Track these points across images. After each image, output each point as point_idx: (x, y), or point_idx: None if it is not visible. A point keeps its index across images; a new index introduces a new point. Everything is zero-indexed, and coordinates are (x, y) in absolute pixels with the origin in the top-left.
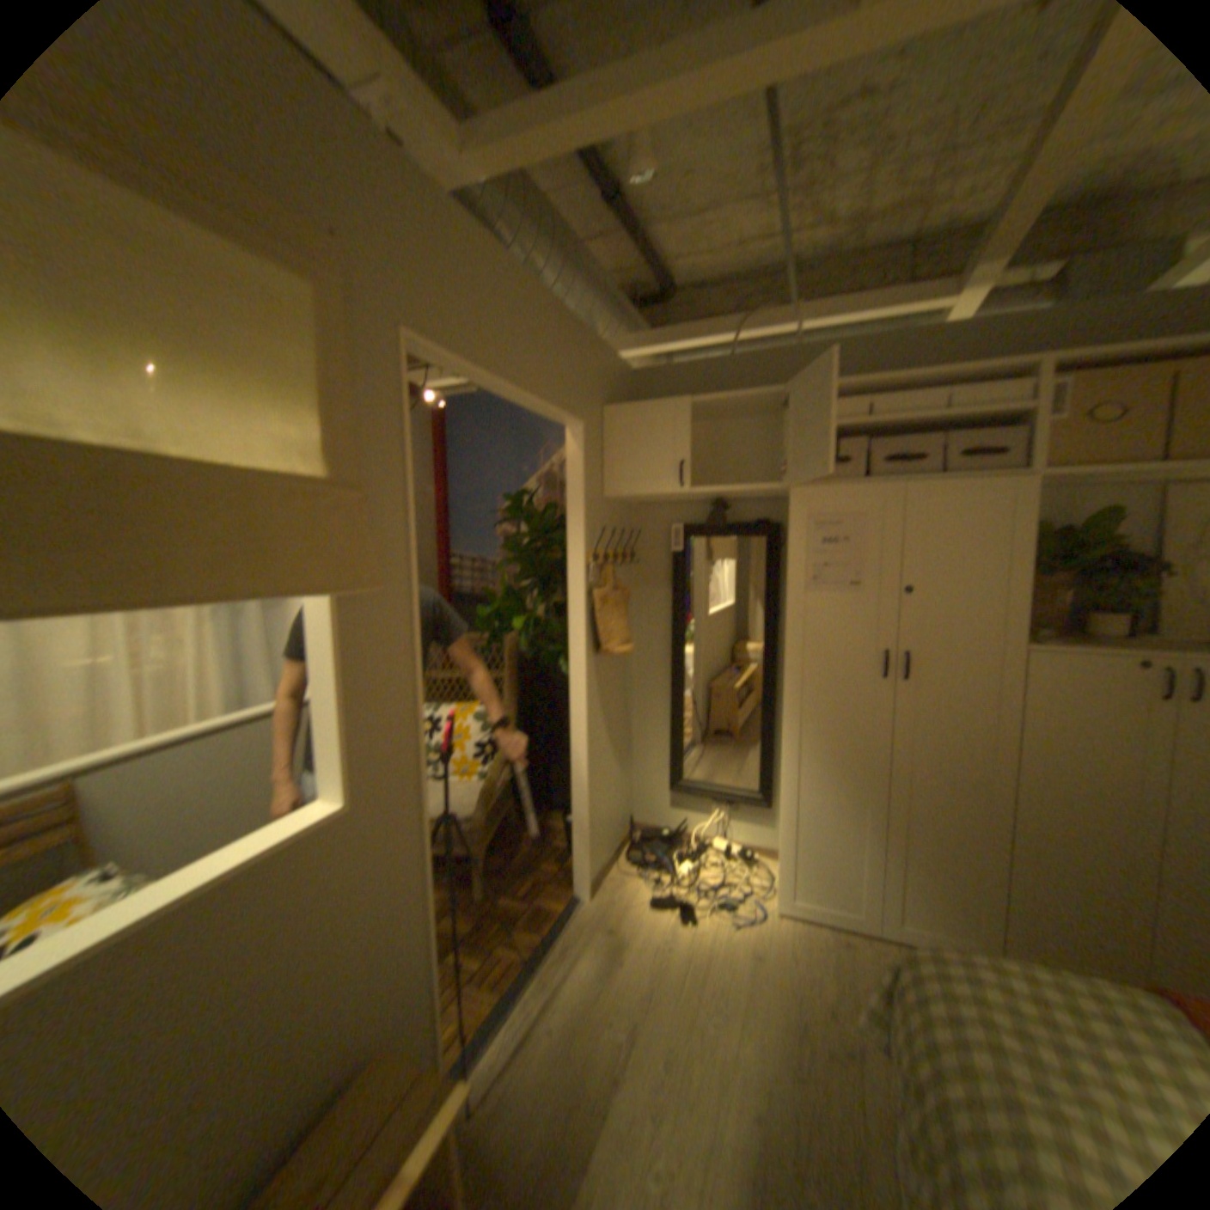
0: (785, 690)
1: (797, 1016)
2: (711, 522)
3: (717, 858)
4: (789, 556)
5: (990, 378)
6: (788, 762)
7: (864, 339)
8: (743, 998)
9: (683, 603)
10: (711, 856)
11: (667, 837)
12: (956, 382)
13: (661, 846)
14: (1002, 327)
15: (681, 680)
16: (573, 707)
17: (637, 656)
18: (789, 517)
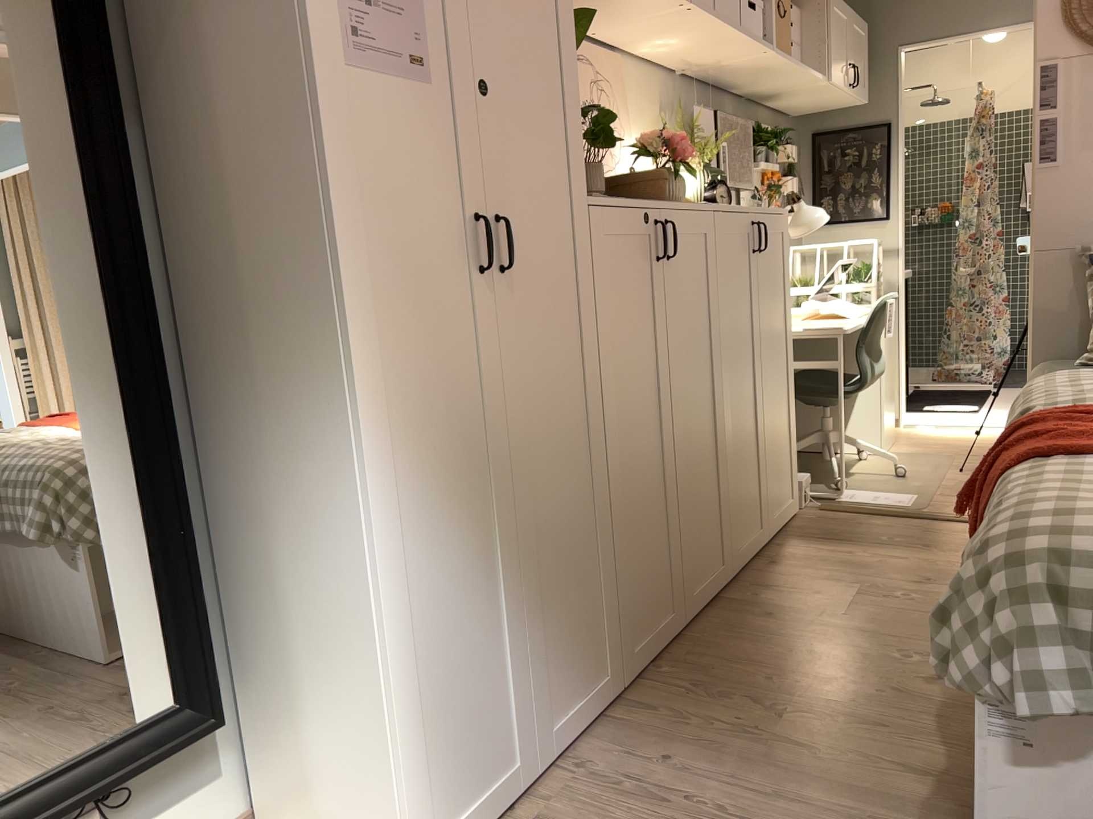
0: (341, 333)
1: None
2: None
3: None
4: None
5: None
6: (373, 520)
7: None
8: None
9: None
10: None
11: None
12: None
13: None
14: None
15: None
16: None
17: None
18: None
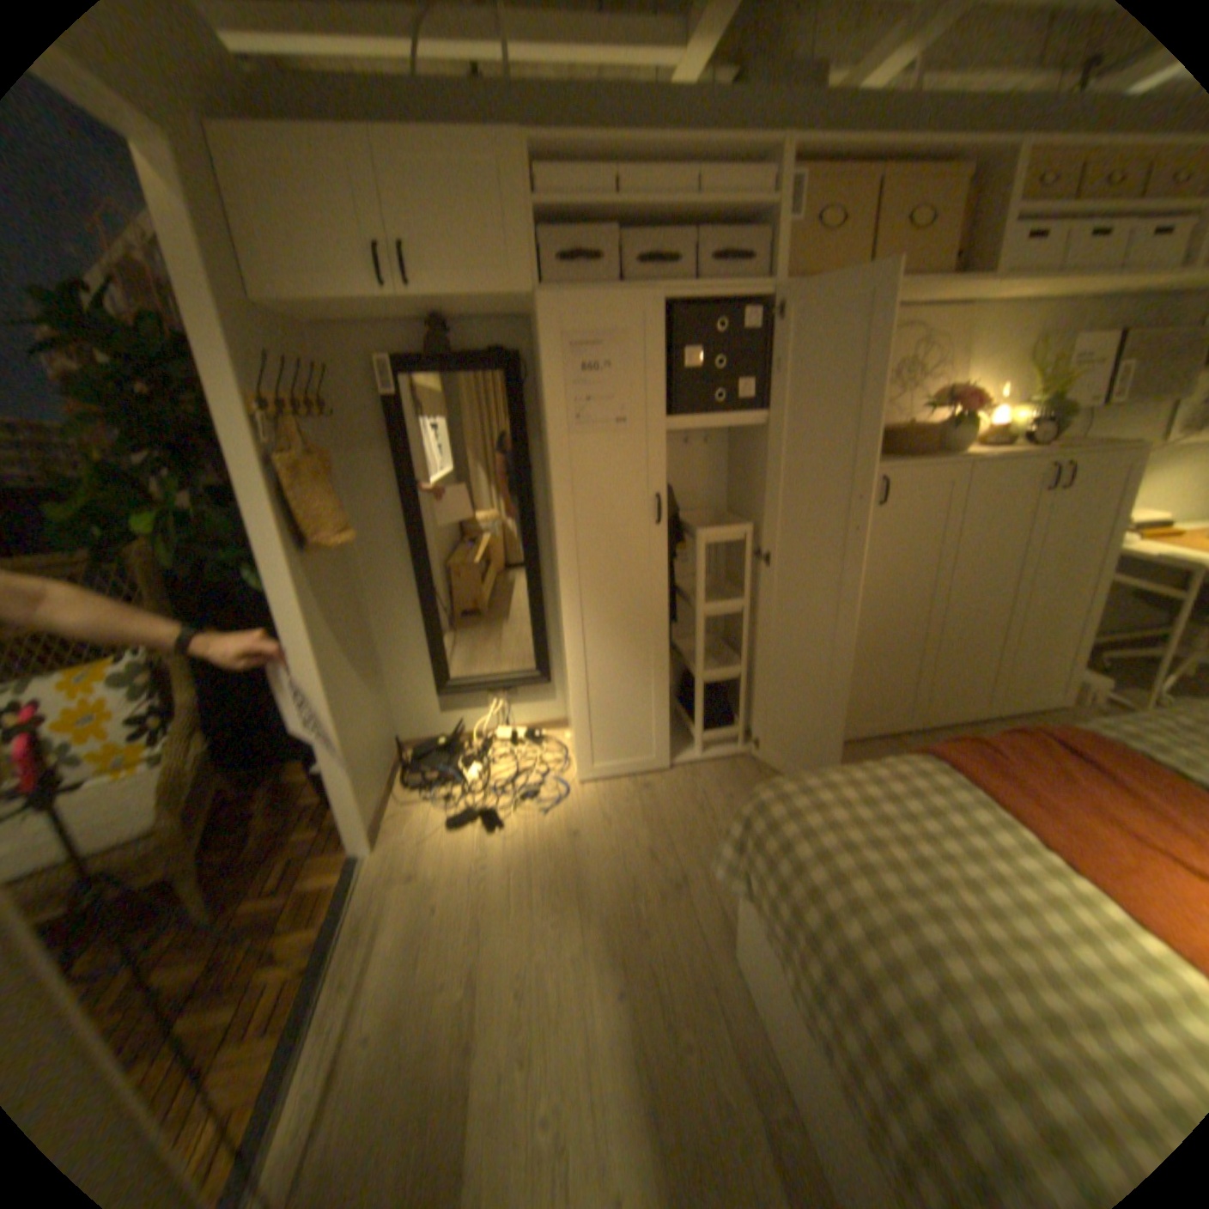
0: (560, 557)
1: (623, 873)
2: (428, 353)
3: (503, 747)
4: (545, 390)
5: (733, 163)
6: (572, 633)
7: (589, 90)
8: (570, 882)
9: (410, 468)
10: (497, 748)
11: (445, 745)
12: (701, 162)
13: (440, 759)
14: (730, 105)
15: (427, 567)
16: (283, 635)
17: (360, 547)
18: (539, 336)
